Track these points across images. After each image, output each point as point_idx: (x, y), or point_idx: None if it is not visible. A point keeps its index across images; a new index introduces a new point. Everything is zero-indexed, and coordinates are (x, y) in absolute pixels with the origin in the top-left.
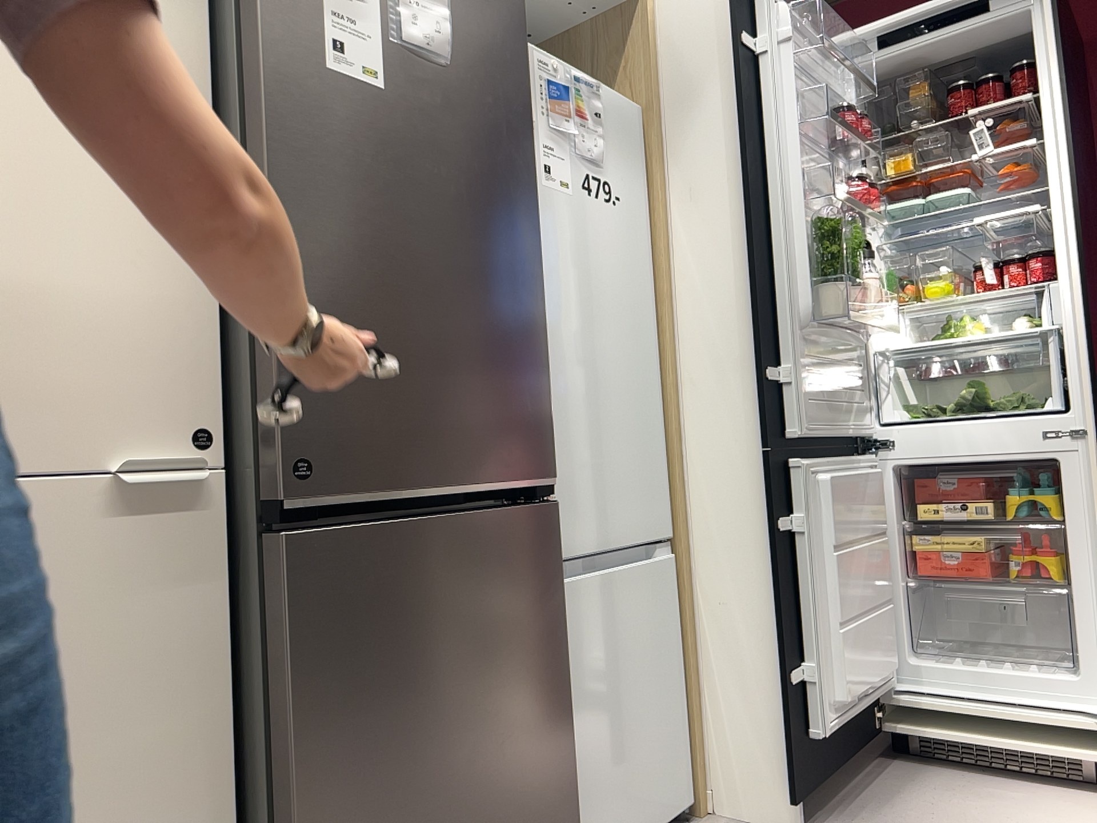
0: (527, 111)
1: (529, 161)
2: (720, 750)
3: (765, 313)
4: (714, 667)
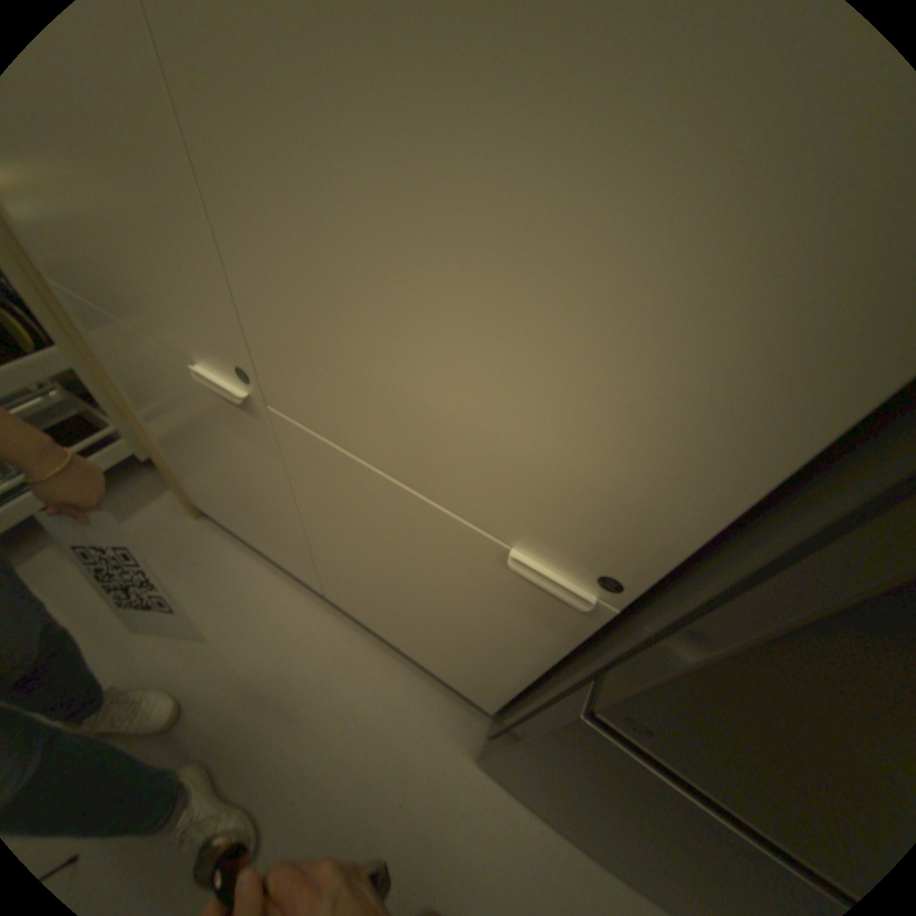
0: None
1: None
2: None
3: None
4: None
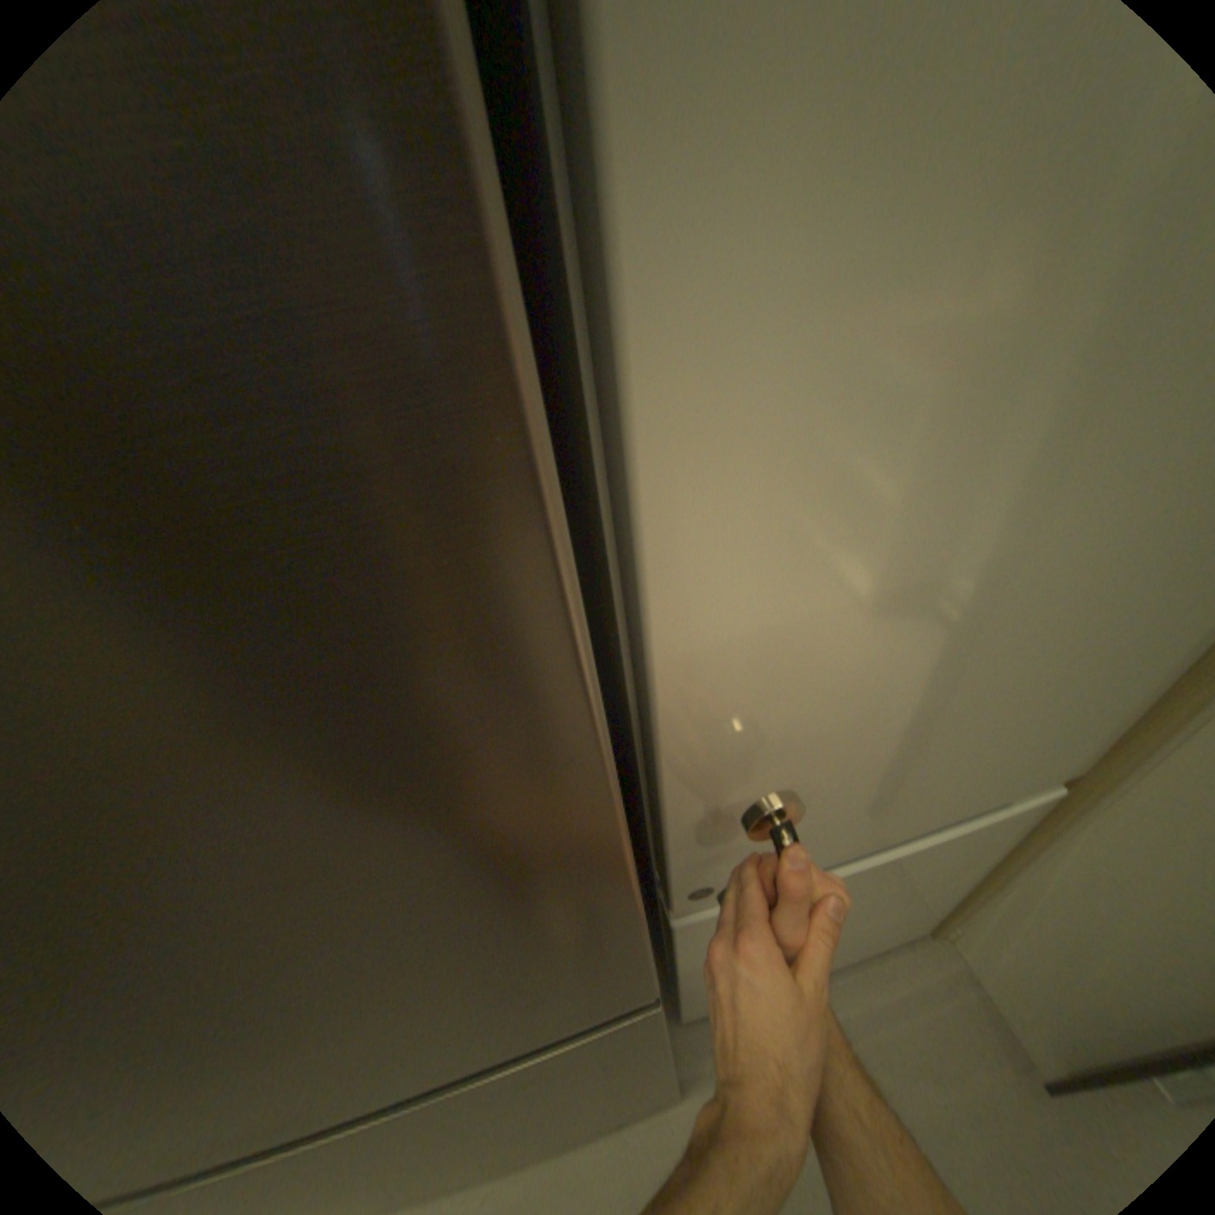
0: None
1: None
2: (990, 937)
3: None
4: (1040, 899)
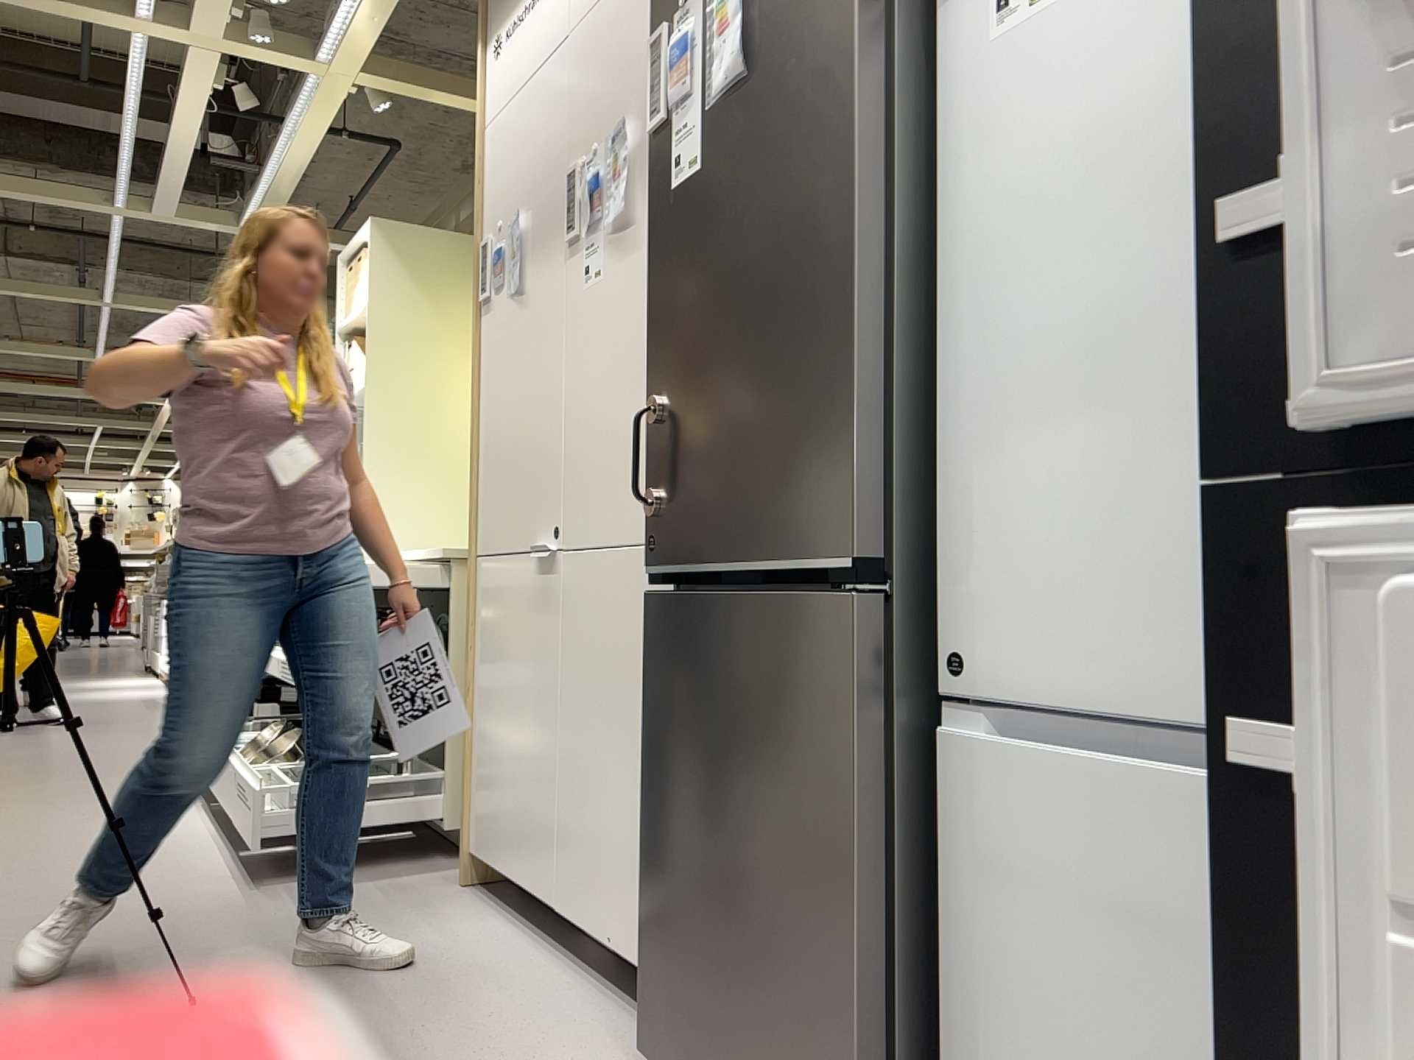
0: (848, 12)
1: (847, 88)
2: None
3: (1264, 7)
4: None
